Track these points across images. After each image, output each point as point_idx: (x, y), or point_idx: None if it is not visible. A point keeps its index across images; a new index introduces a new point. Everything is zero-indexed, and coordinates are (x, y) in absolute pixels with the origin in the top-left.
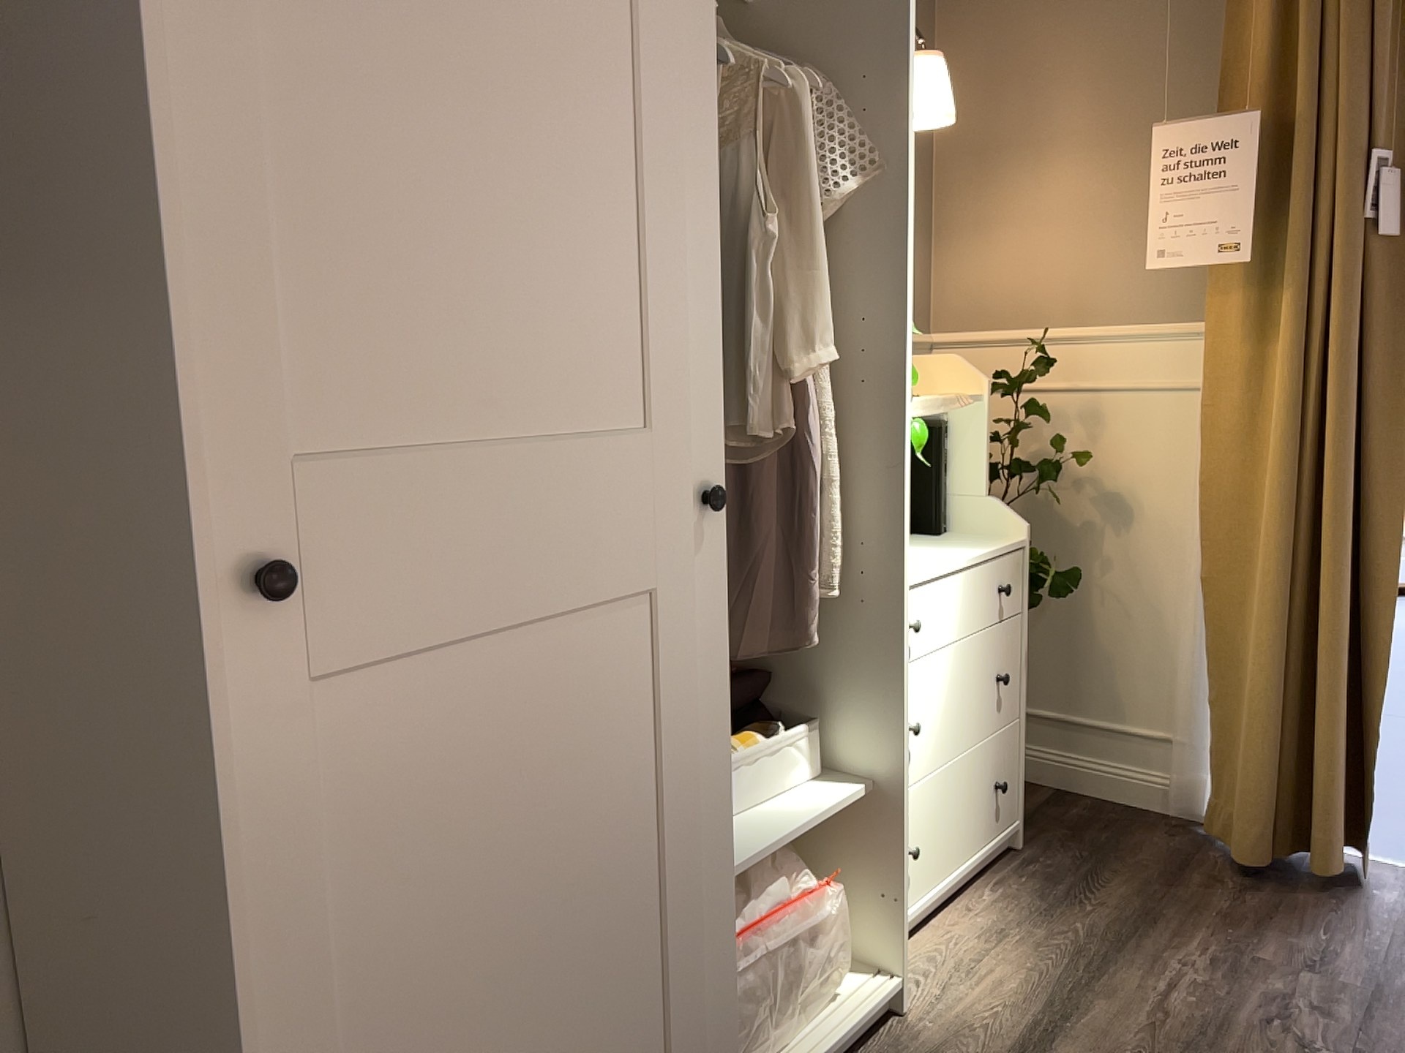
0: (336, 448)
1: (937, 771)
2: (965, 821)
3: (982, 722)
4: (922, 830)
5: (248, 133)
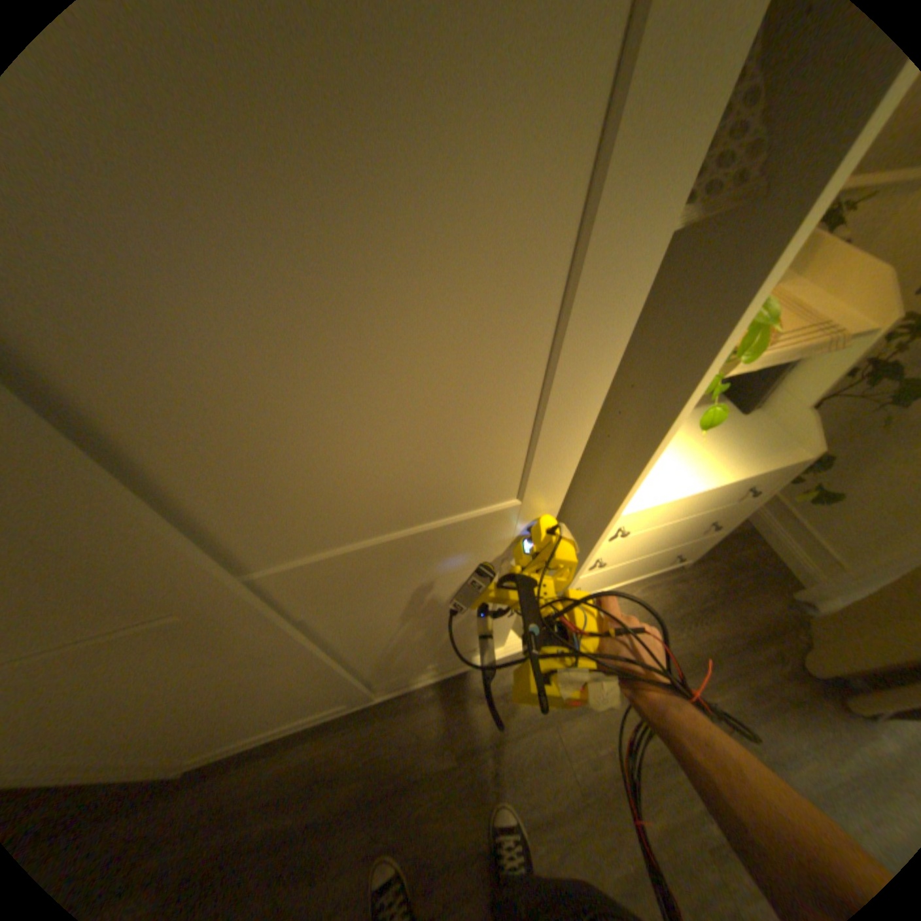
0: None
1: (619, 564)
2: (637, 571)
3: (679, 541)
4: (592, 581)
5: None
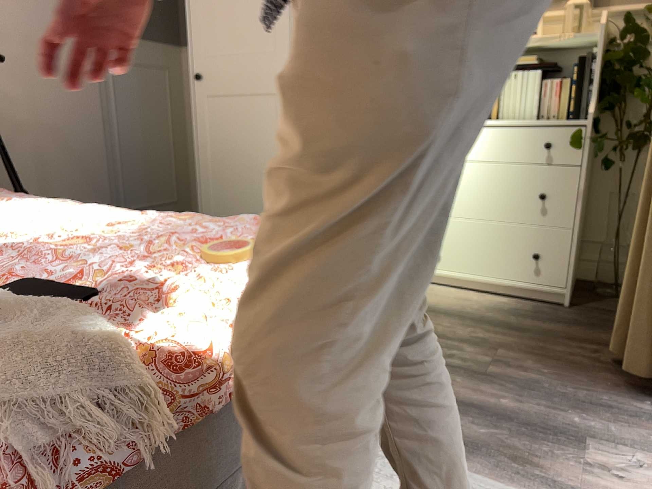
0: (210, 56)
1: (468, 220)
2: (496, 257)
3: (519, 213)
4: (451, 240)
5: (198, 3)
